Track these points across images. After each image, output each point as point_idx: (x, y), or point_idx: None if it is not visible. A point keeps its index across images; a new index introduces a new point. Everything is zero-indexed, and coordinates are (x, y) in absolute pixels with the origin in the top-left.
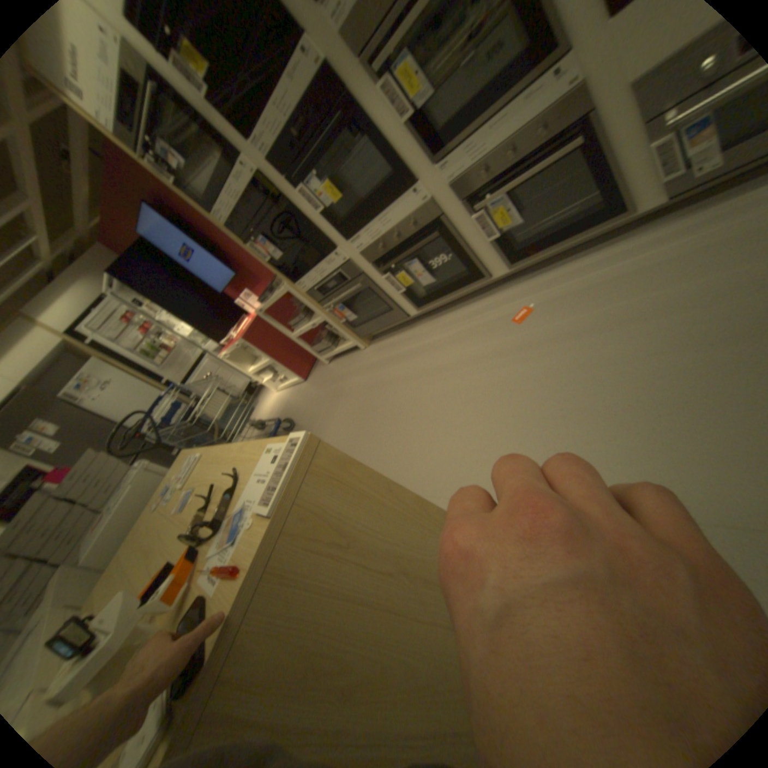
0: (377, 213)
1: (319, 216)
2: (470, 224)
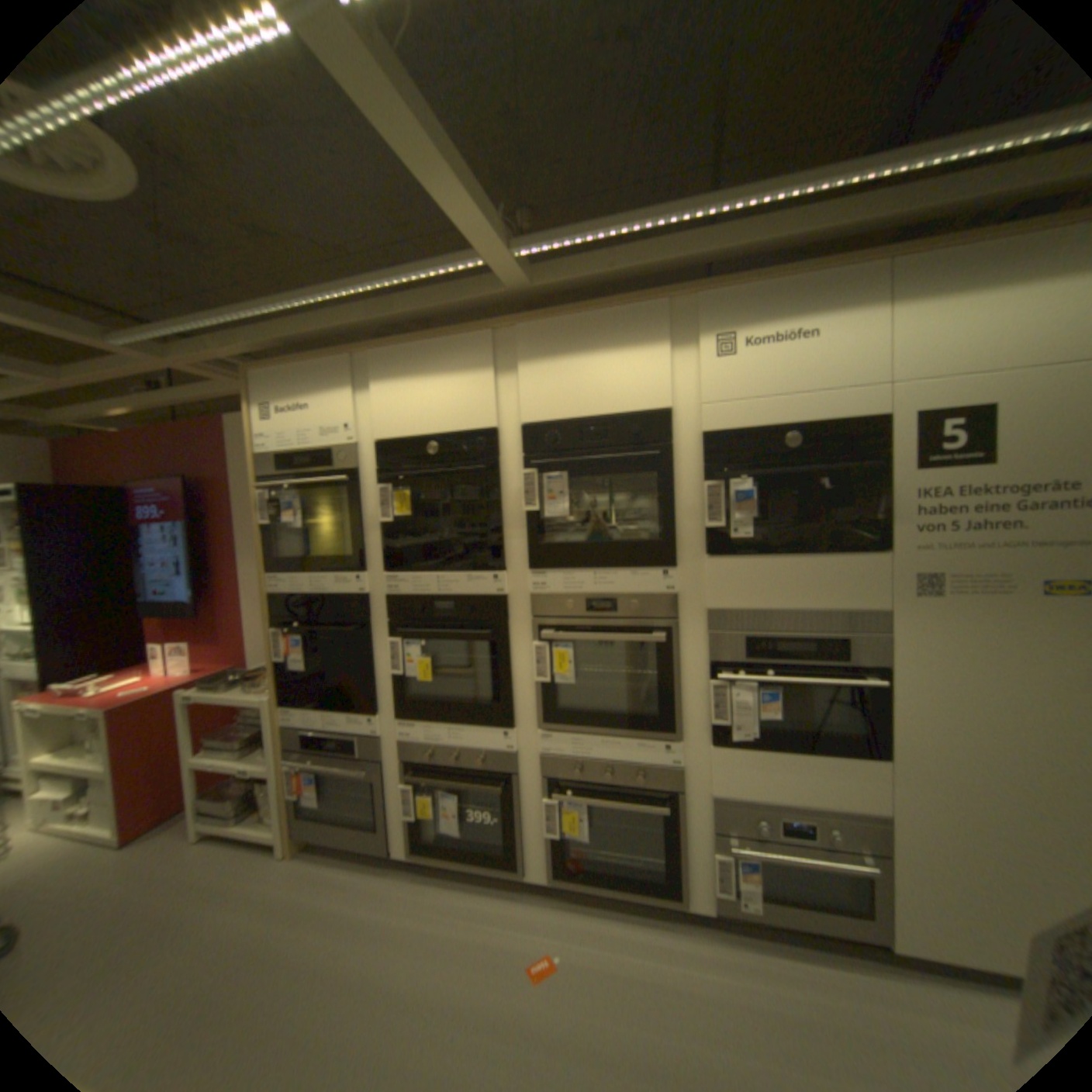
0: (447, 726)
1: (383, 678)
2: (533, 808)
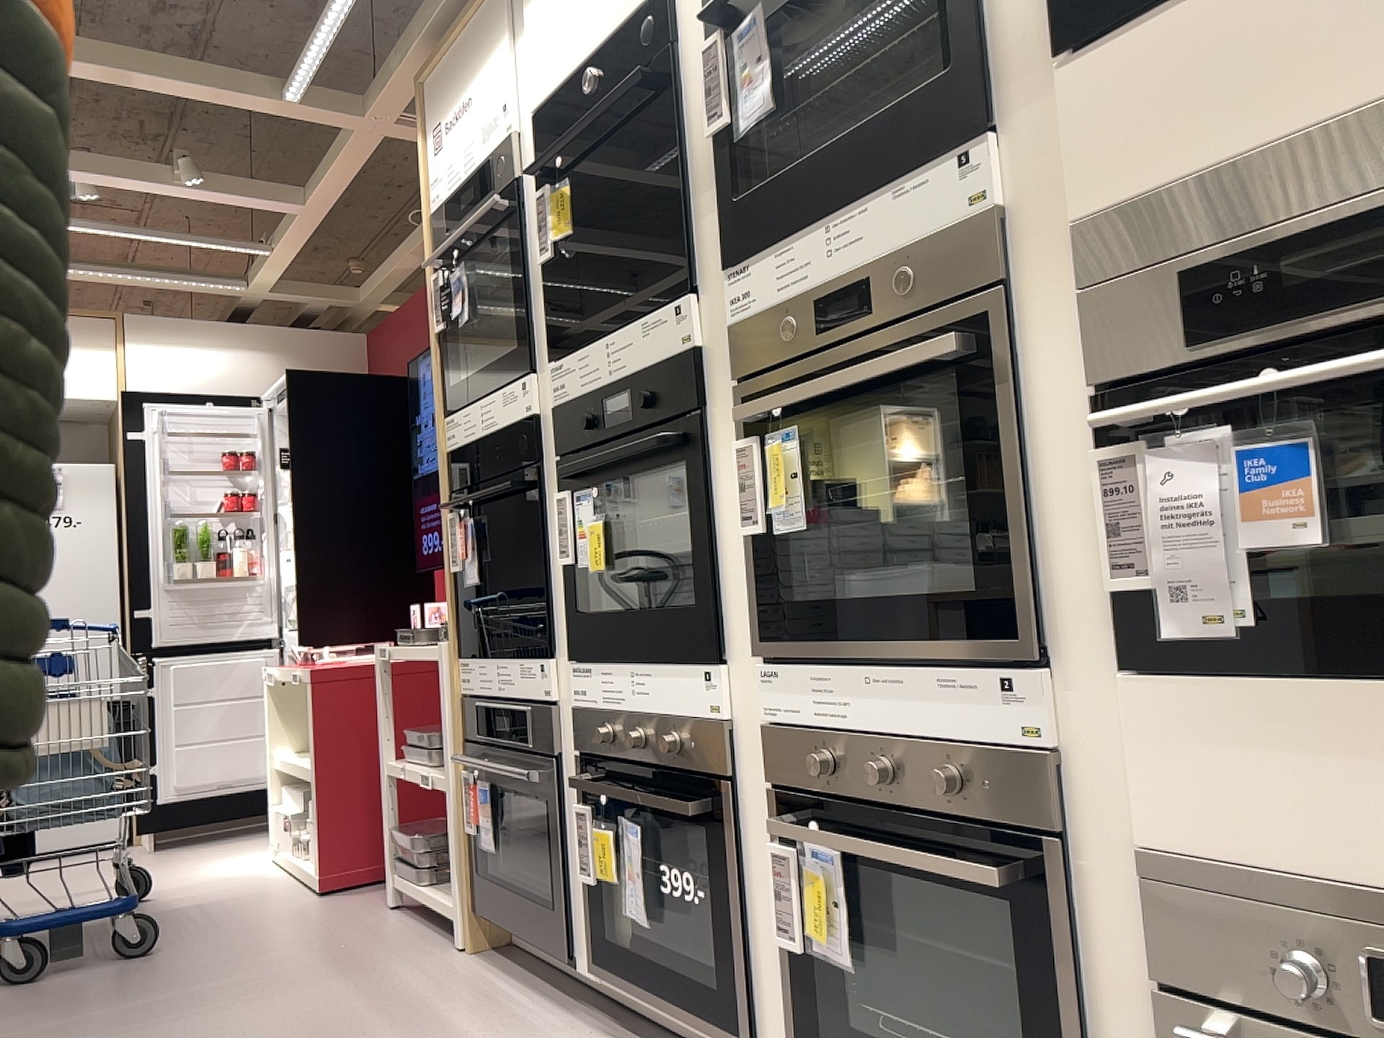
0: (630, 661)
1: (559, 573)
2: (765, 863)
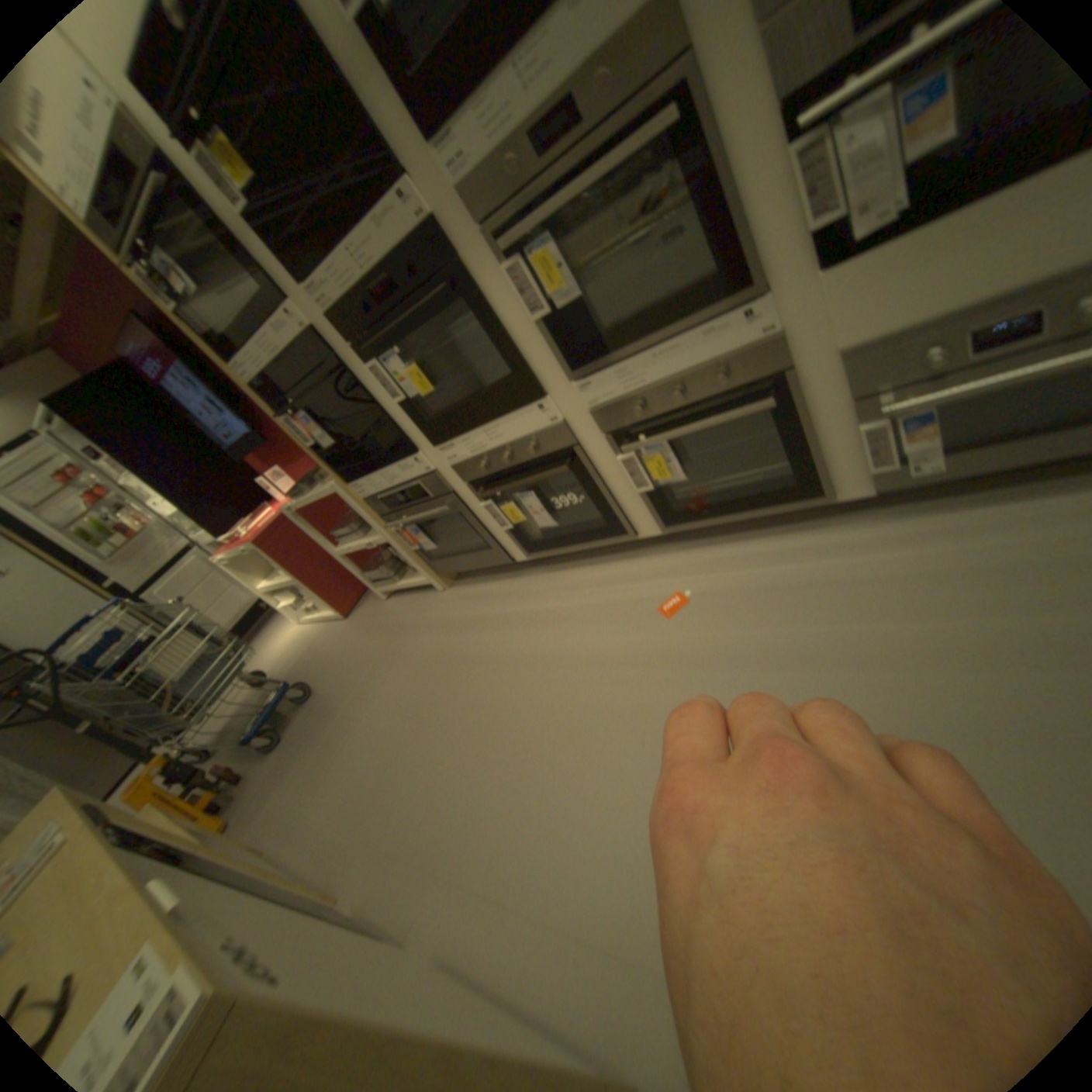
0: (480, 423)
1: (395, 406)
2: (612, 464)
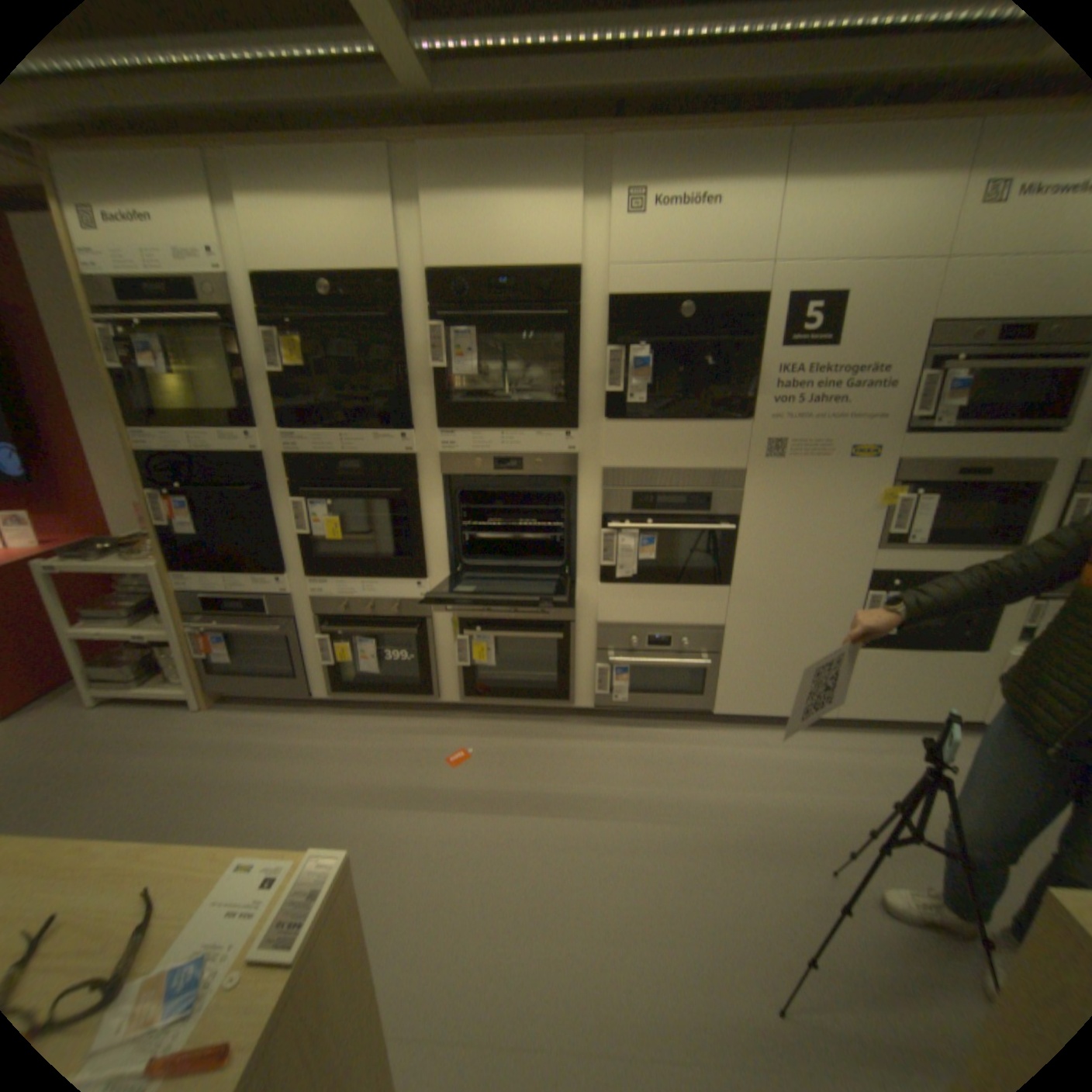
0: (362, 579)
1: (289, 538)
2: (446, 643)
